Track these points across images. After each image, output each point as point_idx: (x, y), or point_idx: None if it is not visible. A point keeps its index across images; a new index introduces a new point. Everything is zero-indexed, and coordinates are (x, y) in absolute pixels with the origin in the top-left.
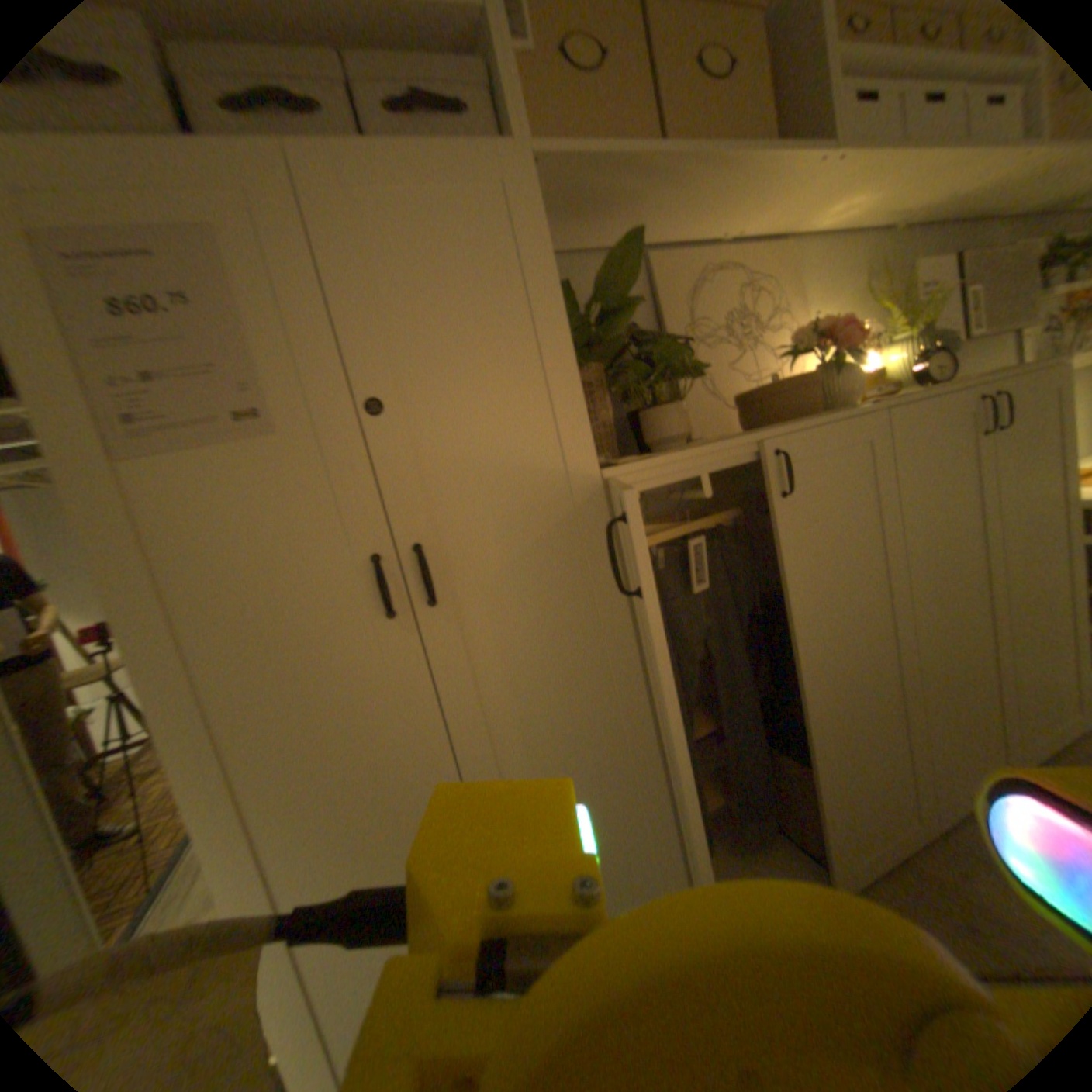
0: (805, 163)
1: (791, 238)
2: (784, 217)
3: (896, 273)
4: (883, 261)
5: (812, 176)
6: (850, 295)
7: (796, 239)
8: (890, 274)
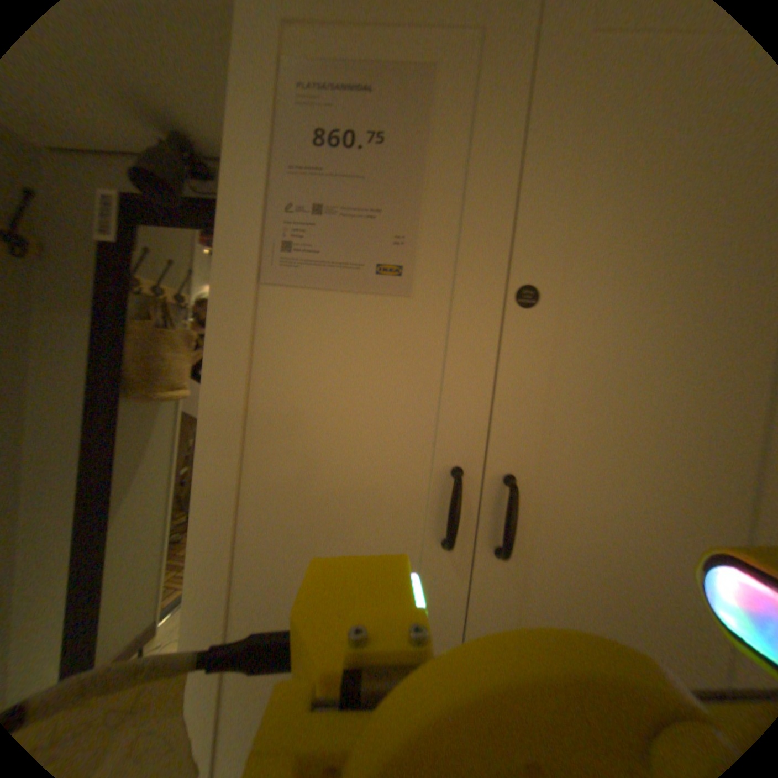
0: None
1: None
2: None
3: None
4: None
5: None
6: None
7: None
8: None
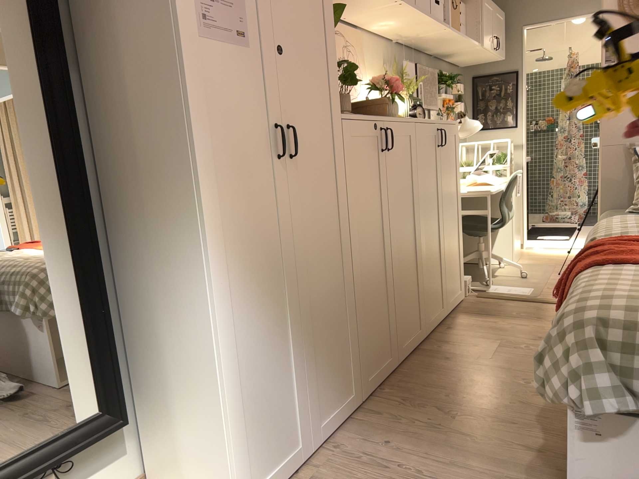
0: (389, 4)
1: (359, 32)
2: (363, 21)
3: (391, 66)
4: (387, 58)
5: (386, 9)
6: (377, 70)
7: (360, 33)
8: (389, 66)
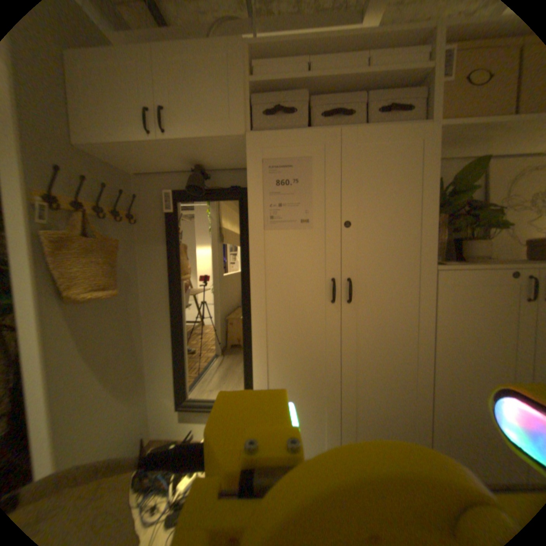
0: None
1: None
2: None
3: None
4: None
5: None
6: None
7: None
8: None
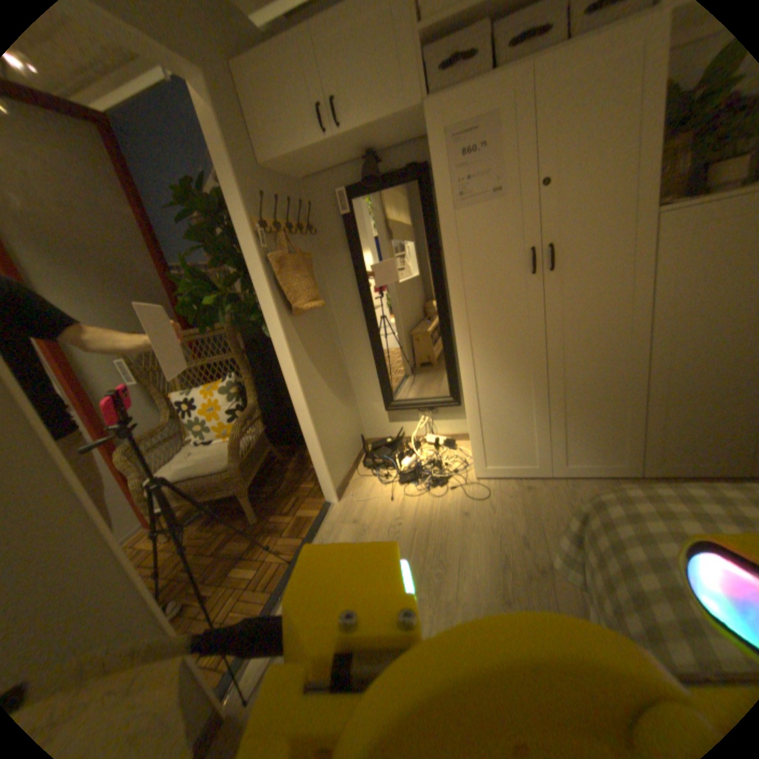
0: None
1: None
2: None
3: None
4: None
5: None
6: None
7: None
8: None
